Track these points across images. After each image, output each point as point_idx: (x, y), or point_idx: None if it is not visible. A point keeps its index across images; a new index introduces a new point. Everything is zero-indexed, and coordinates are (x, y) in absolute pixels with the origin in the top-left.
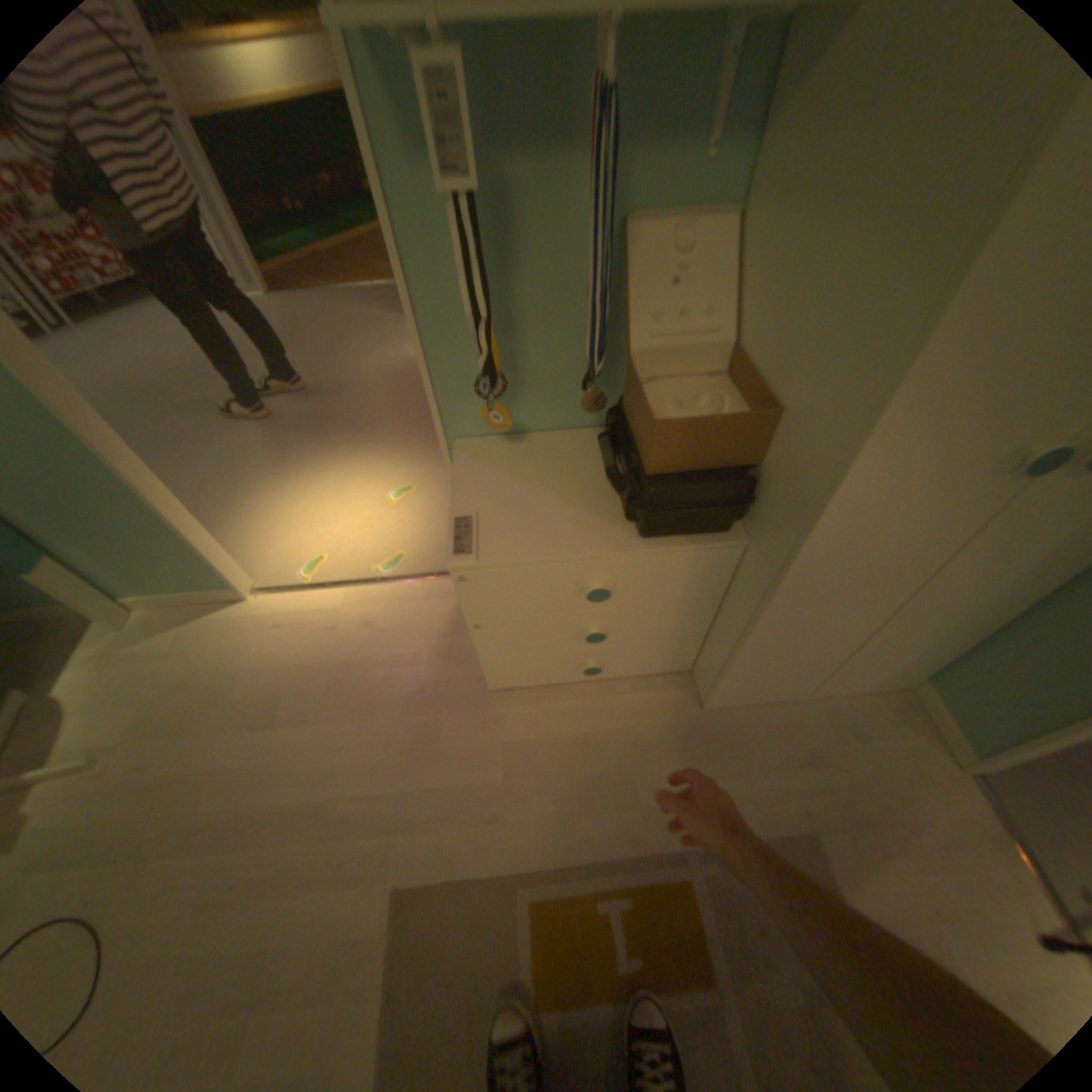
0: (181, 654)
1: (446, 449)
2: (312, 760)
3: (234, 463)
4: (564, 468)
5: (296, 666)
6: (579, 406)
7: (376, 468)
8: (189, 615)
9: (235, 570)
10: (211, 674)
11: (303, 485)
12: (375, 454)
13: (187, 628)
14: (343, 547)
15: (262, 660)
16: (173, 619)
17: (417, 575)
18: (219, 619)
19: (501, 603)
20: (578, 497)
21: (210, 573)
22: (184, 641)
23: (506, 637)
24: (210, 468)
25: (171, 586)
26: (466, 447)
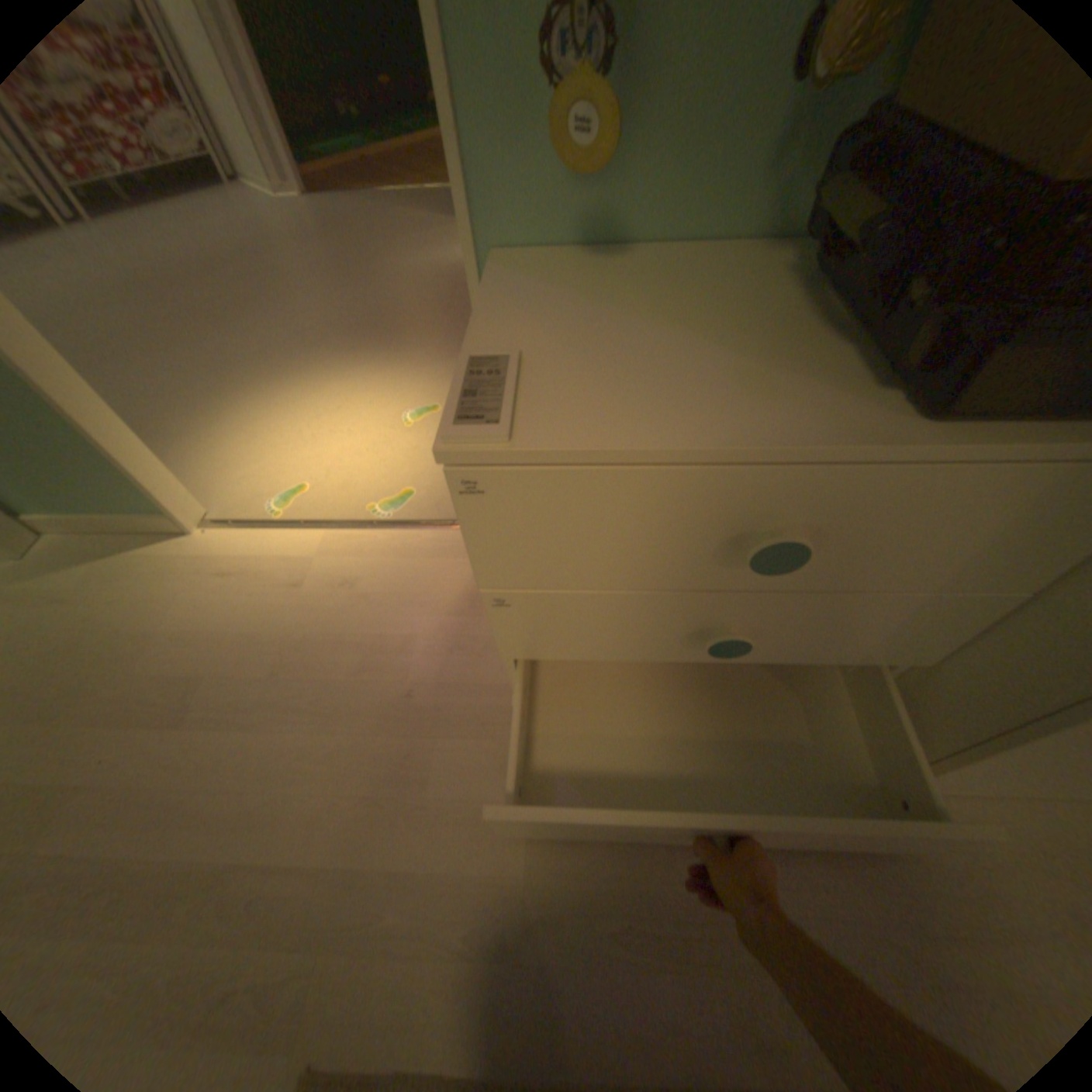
0: (84, 599)
1: (475, 269)
2: (222, 789)
3: (220, 365)
4: (710, 289)
5: (233, 633)
6: (749, 172)
7: (394, 380)
8: (111, 546)
9: (172, 488)
10: (114, 632)
11: (298, 394)
12: (395, 363)
13: (102, 563)
14: (333, 474)
15: (189, 620)
16: (89, 549)
17: (429, 520)
18: (148, 556)
19: (555, 555)
20: (749, 334)
21: (129, 485)
22: (93, 580)
23: (556, 626)
24: (190, 369)
25: (83, 501)
26: (512, 257)
